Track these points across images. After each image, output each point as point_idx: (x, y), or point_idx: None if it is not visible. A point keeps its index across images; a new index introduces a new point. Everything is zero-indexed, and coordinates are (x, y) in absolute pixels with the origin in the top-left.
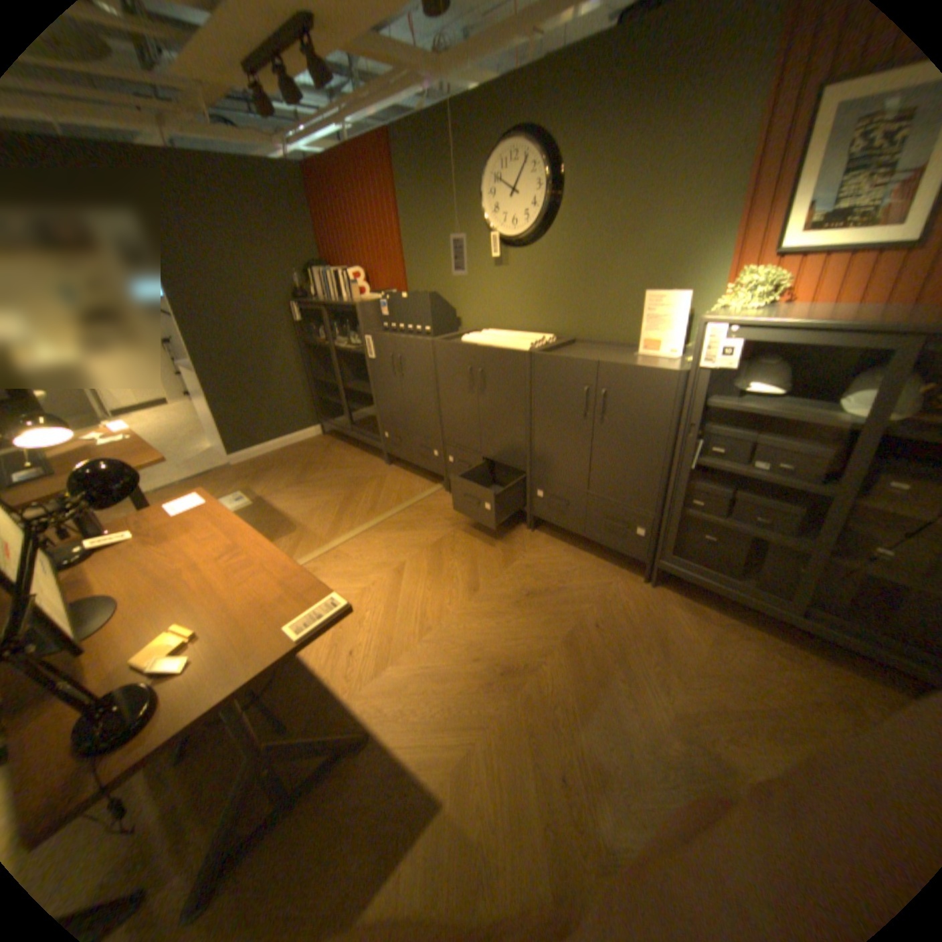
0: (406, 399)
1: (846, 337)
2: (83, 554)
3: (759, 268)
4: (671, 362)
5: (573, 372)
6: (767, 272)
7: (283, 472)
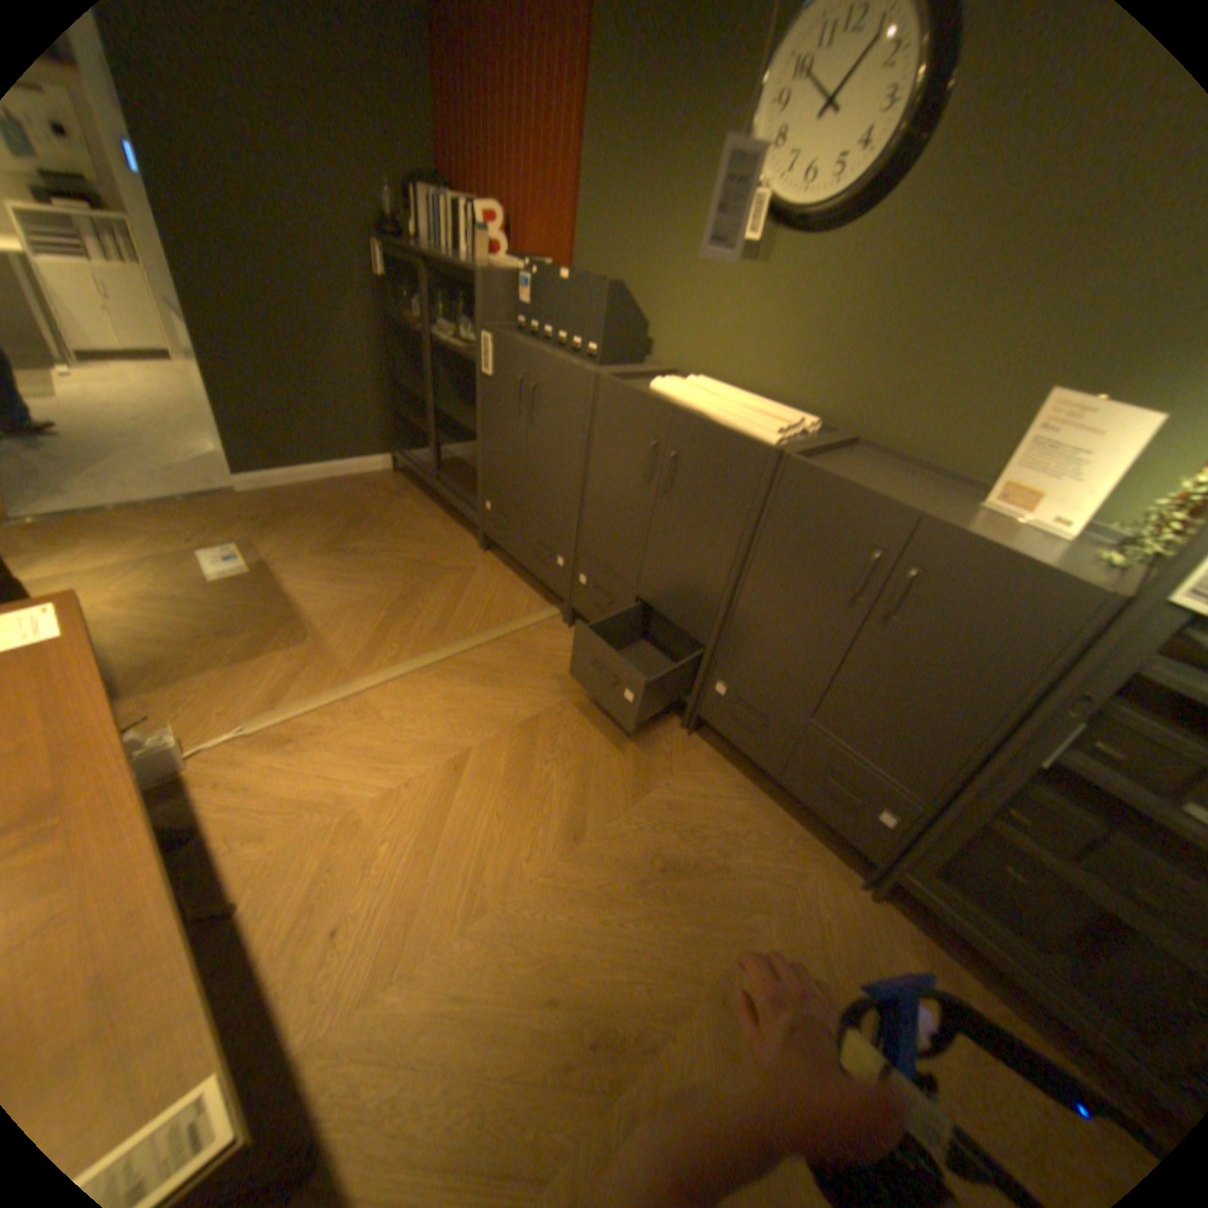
0: (530, 460)
1: None
2: None
3: None
4: (1061, 545)
5: (861, 515)
6: None
7: (315, 523)
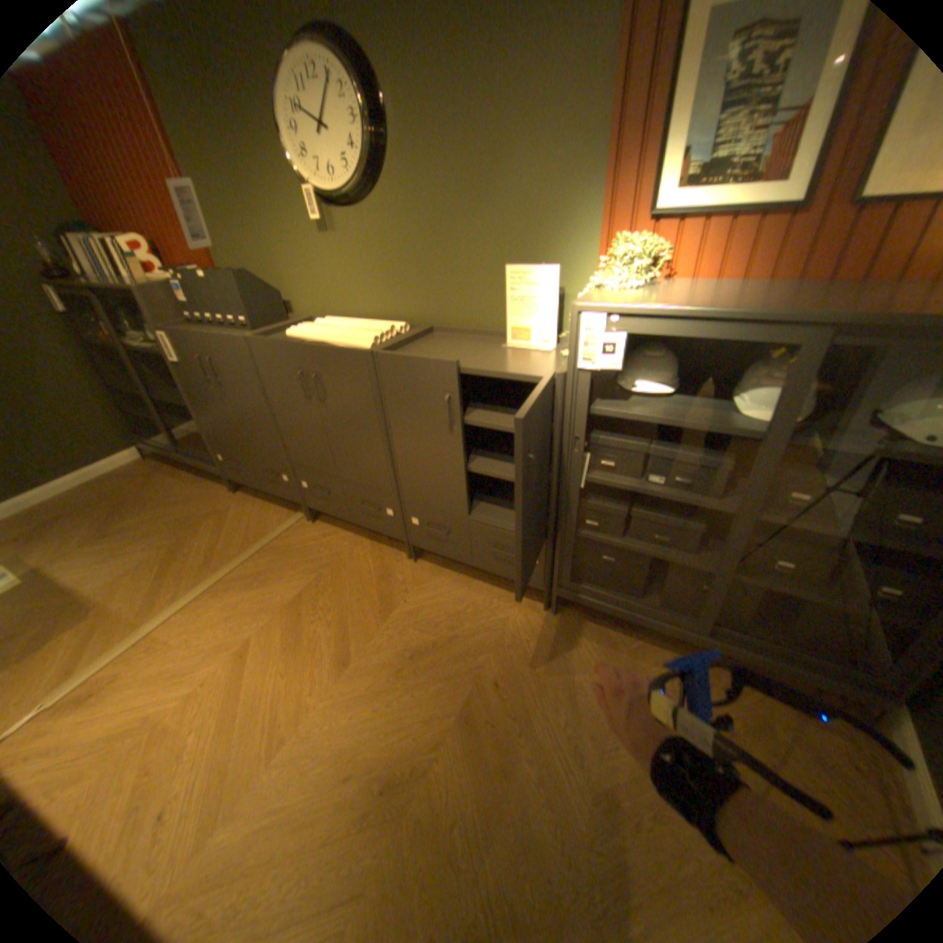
0: (232, 412)
1: (745, 328)
2: None
3: (633, 234)
4: (545, 356)
5: (429, 376)
6: (643, 239)
7: (78, 522)
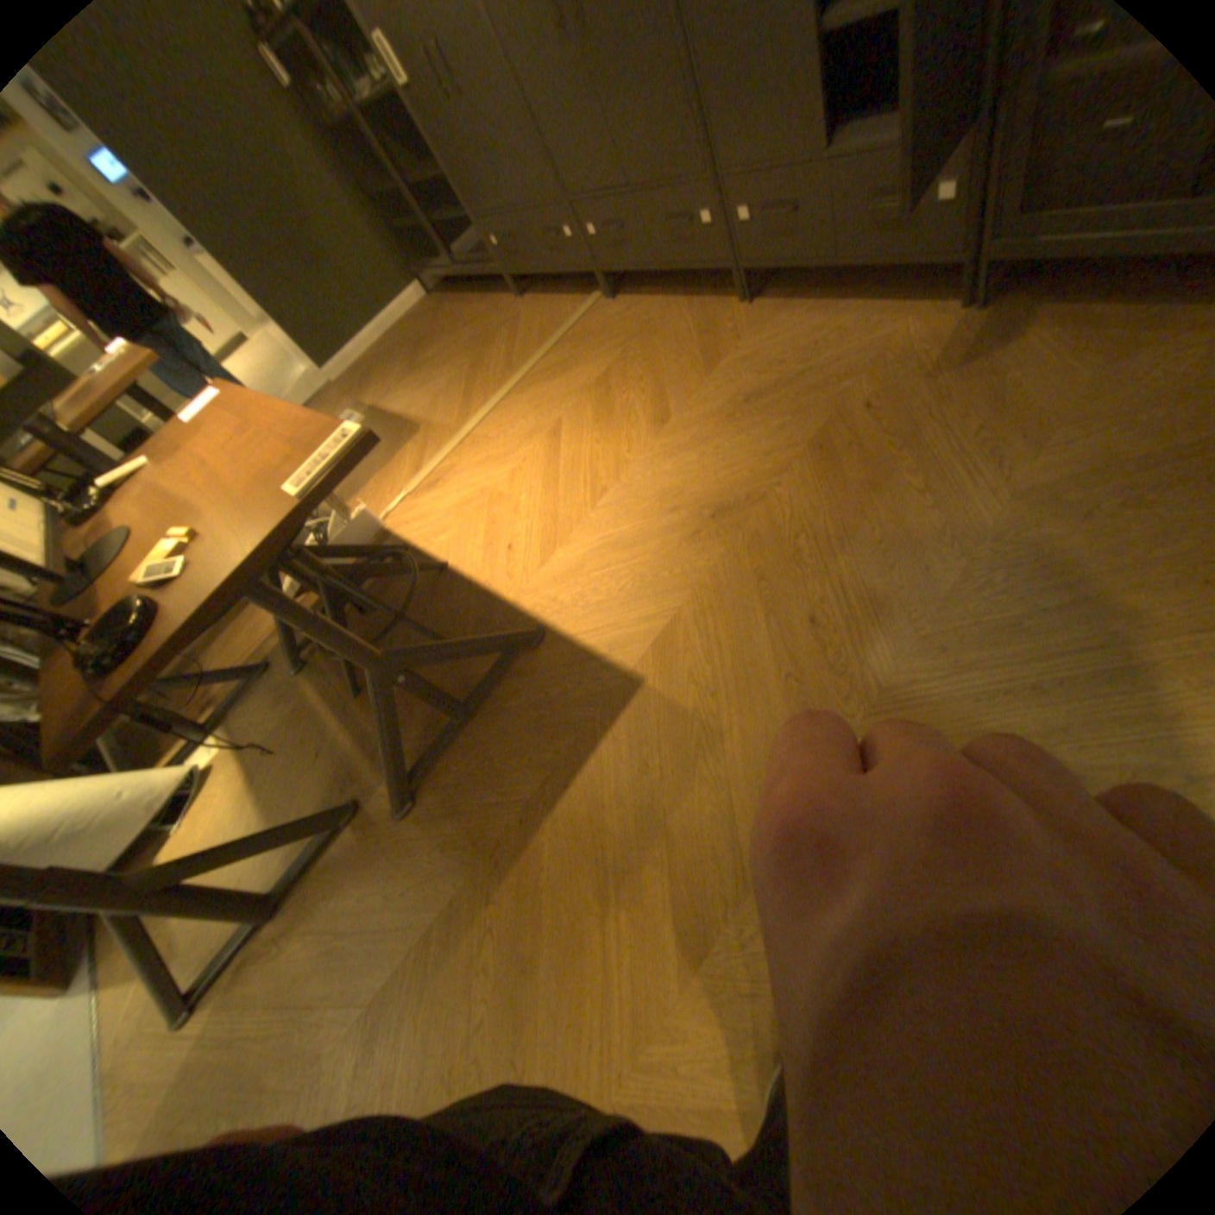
0: (484, 140)
1: None
2: (100, 494)
3: None
4: None
5: None
6: None
7: (390, 364)
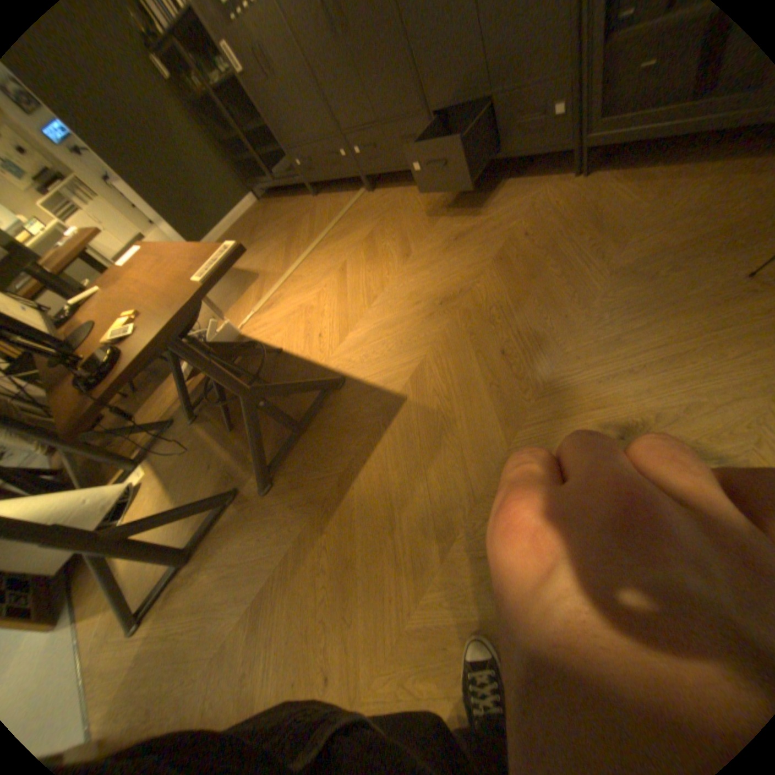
0: (290, 102)
1: None
2: (71, 309)
3: None
4: None
5: None
6: None
7: None
